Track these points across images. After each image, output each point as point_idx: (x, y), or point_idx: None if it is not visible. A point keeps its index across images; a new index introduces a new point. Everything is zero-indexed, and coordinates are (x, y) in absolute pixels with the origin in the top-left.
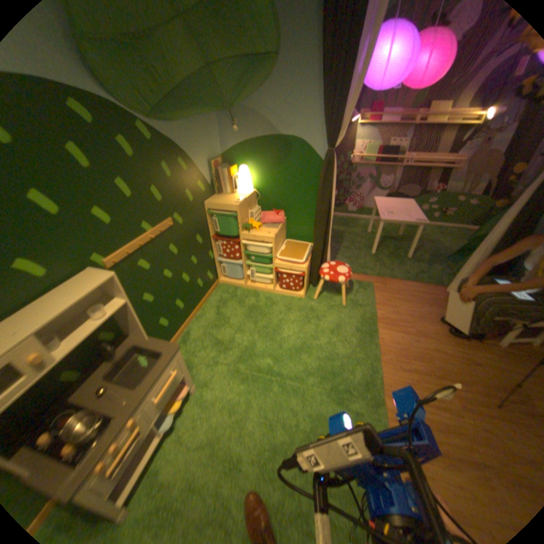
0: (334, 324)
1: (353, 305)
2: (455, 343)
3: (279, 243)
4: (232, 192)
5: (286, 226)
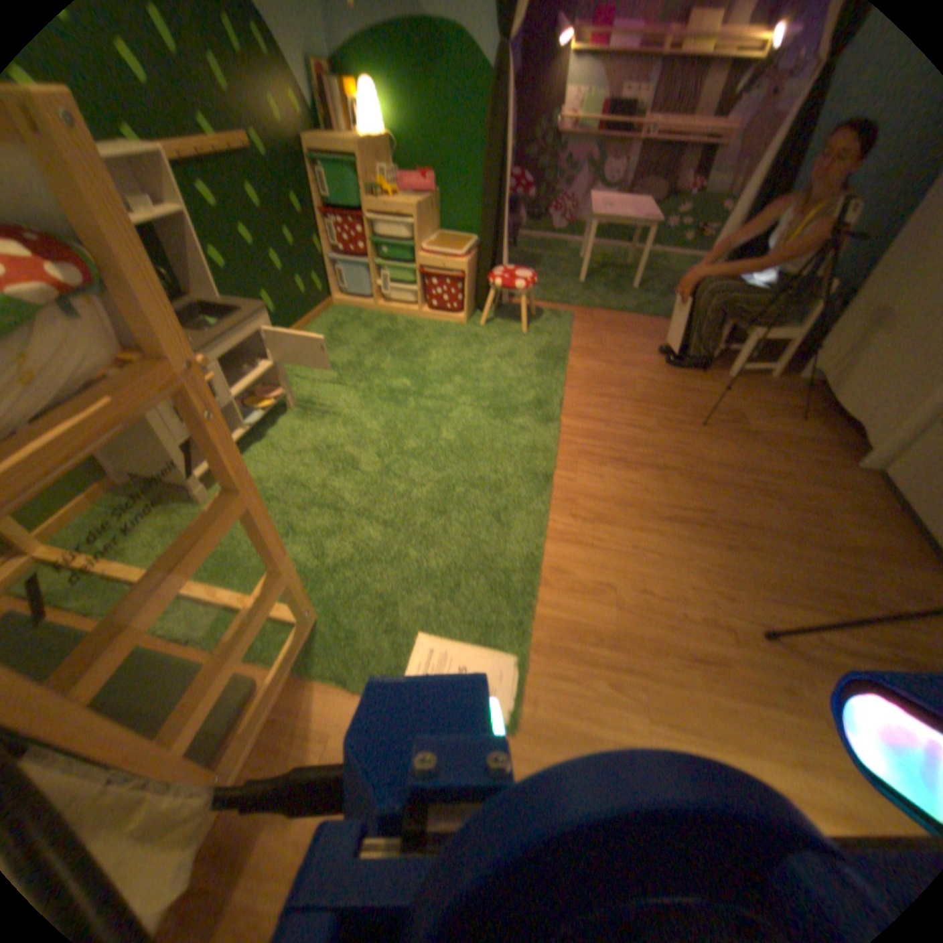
0: (502, 349)
1: (533, 333)
2: (666, 372)
3: (422, 225)
4: (343, 127)
5: (435, 205)
